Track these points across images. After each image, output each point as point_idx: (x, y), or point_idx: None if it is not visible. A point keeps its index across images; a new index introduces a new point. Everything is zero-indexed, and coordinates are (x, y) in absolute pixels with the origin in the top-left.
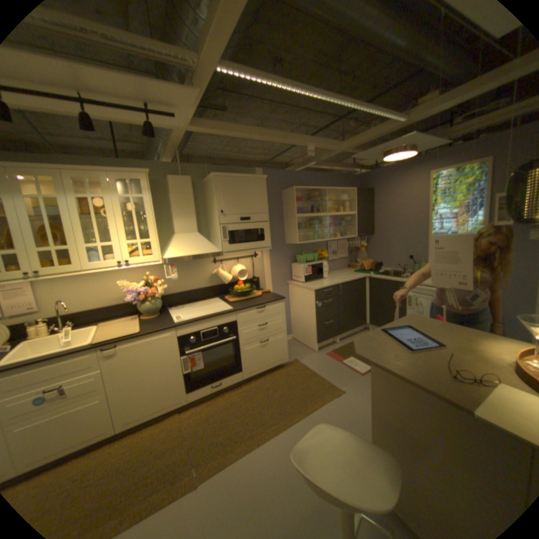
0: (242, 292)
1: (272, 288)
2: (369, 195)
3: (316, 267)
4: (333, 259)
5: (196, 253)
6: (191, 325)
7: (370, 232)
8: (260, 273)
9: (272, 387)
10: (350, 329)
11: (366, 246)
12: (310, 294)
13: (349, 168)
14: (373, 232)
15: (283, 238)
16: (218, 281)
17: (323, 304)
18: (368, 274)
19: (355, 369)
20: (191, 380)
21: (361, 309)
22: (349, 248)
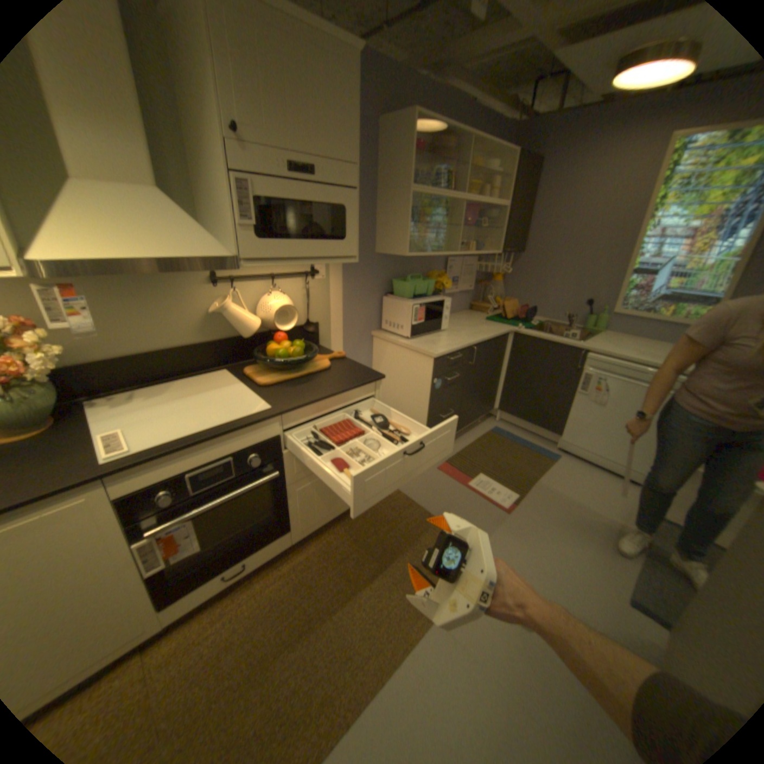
0: (287, 360)
1: (343, 345)
2: (534, 170)
3: (434, 308)
4: (453, 292)
5: (153, 251)
6: (155, 464)
7: (521, 248)
8: (320, 313)
9: (352, 552)
10: (472, 420)
11: (505, 274)
12: (422, 363)
13: (504, 103)
14: (524, 248)
15: (372, 238)
16: (224, 328)
17: (444, 383)
18: (512, 326)
19: (493, 500)
20: (167, 583)
21: (492, 386)
22: (476, 274)
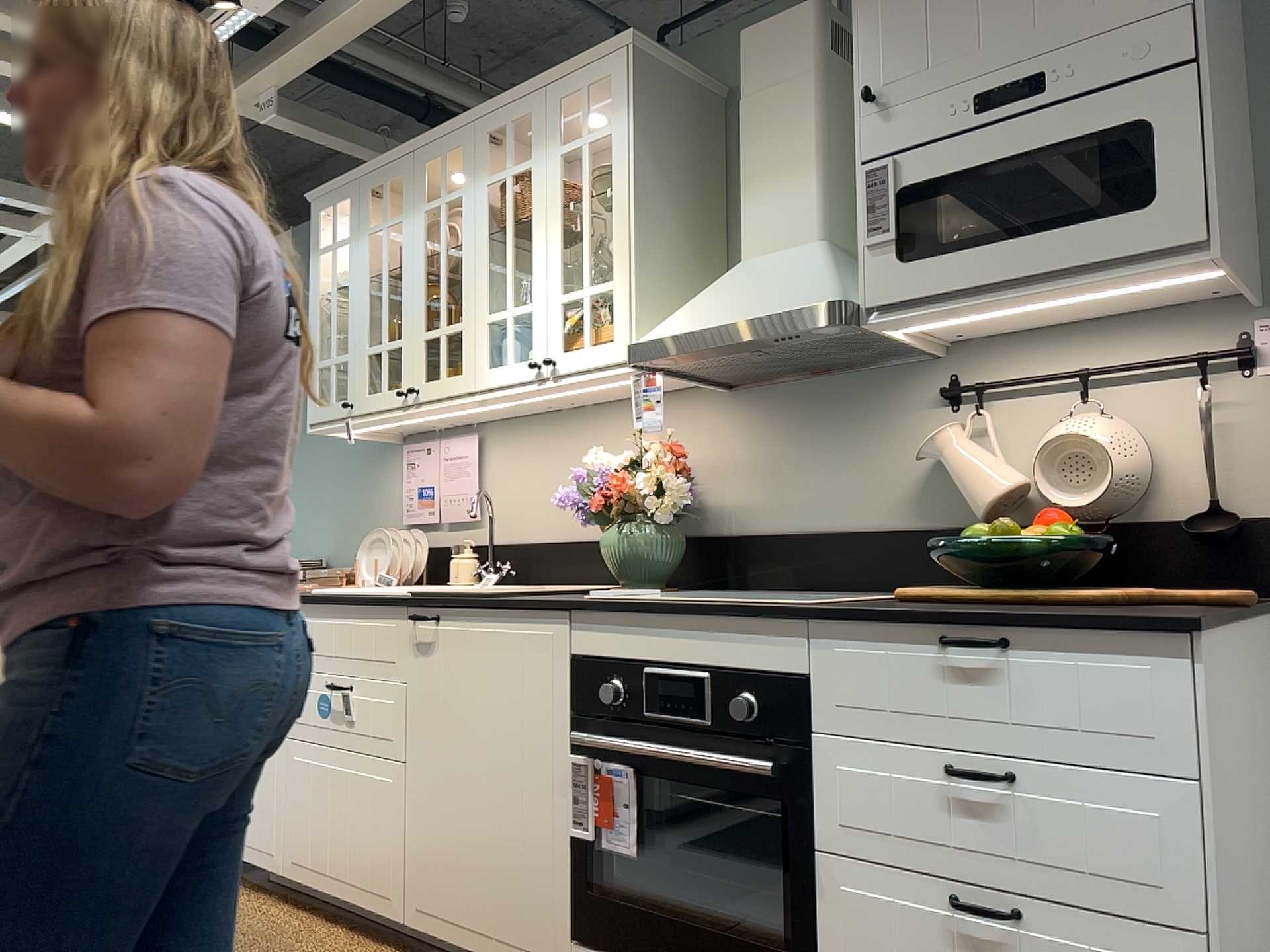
0: (990, 557)
1: None
2: None
3: None
4: None
5: (734, 316)
6: (618, 623)
7: None
8: None
9: None
10: None
11: None
12: None
13: None
14: None
15: None
16: (962, 503)
17: None
18: None
19: None
20: (594, 888)
21: None
22: None
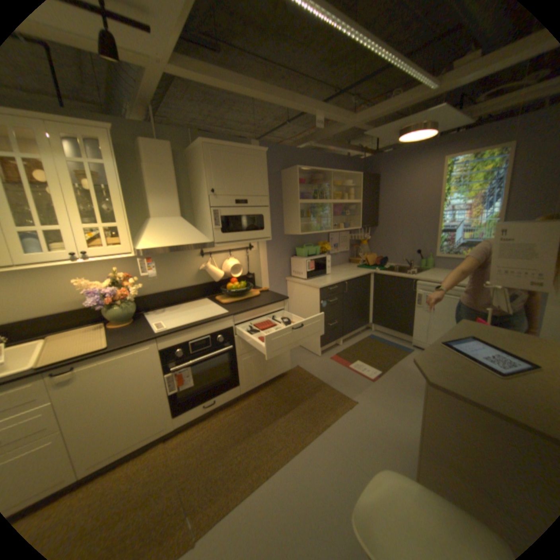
0: (236, 291)
1: (269, 285)
2: (374, 182)
3: (319, 261)
4: (335, 253)
5: (180, 243)
6: (177, 335)
7: (374, 224)
8: (255, 268)
9: (274, 401)
10: (353, 330)
11: (368, 240)
12: (313, 292)
13: (353, 151)
14: (377, 224)
15: (281, 227)
16: (206, 278)
17: (328, 304)
18: (372, 270)
19: (364, 375)
20: (177, 402)
21: (364, 307)
22: (350, 241)
